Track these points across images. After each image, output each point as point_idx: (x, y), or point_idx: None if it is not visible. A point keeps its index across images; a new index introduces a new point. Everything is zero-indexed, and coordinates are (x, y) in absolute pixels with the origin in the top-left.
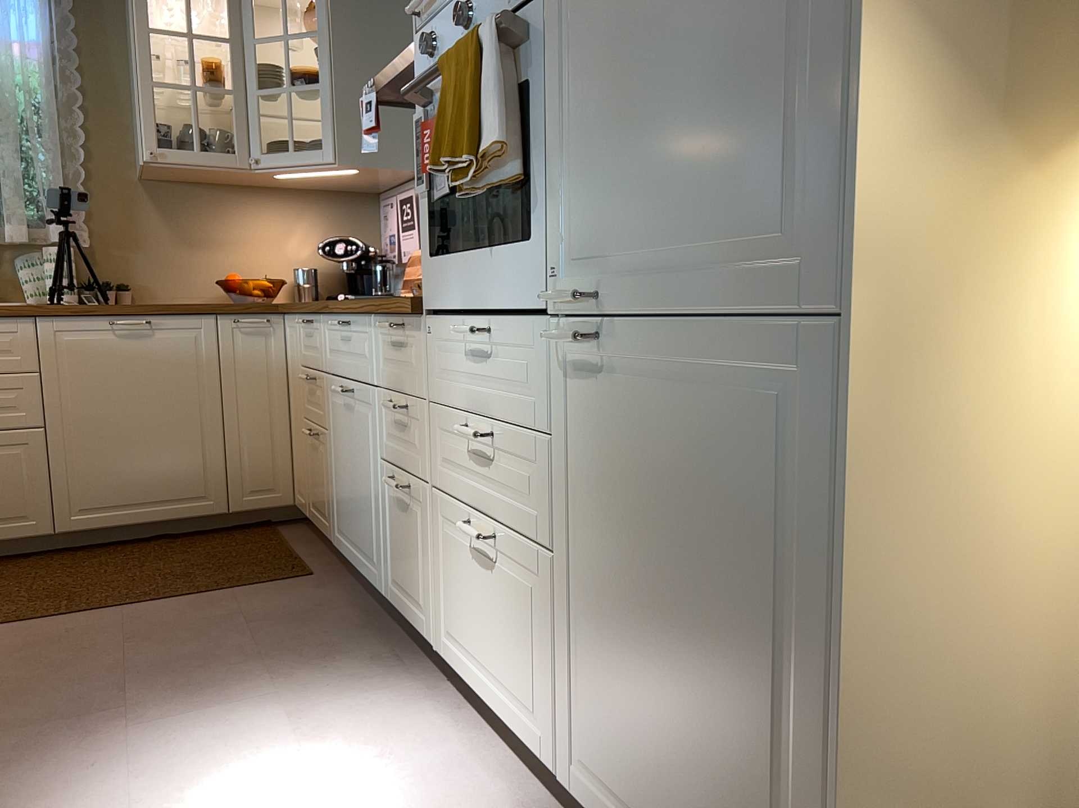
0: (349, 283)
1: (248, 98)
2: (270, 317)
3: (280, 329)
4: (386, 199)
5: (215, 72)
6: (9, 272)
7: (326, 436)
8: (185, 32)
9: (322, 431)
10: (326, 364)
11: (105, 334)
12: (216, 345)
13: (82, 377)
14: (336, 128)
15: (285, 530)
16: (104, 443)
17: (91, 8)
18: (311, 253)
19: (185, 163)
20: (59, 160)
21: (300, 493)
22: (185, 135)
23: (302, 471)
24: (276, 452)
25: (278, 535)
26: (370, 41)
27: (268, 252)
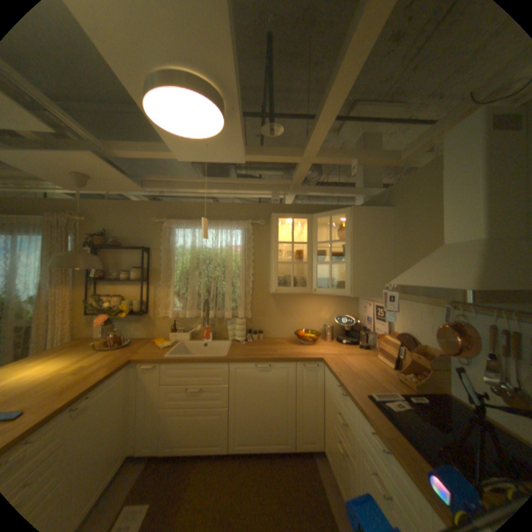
0: (346, 332)
1: (313, 265)
2: (318, 364)
3: (323, 370)
4: (367, 301)
5: (300, 255)
6: (225, 326)
7: (356, 471)
8: (290, 242)
9: (351, 460)
10: (360, 435)
11: (253, 370)
12: (295, 376)
13: (243, 387)
14: (352, 281)
15: (320, 467)
16: (249, 416)
17: (258, 231)
18: (330, 317)
19: (287, 292)
20: (243, 287)
21: (329, 455)
22: (287, 279)
23: (331, 447)
24: (318, 426)
25: (318, 473)
26: (369, 242)
27: (313, 317)
